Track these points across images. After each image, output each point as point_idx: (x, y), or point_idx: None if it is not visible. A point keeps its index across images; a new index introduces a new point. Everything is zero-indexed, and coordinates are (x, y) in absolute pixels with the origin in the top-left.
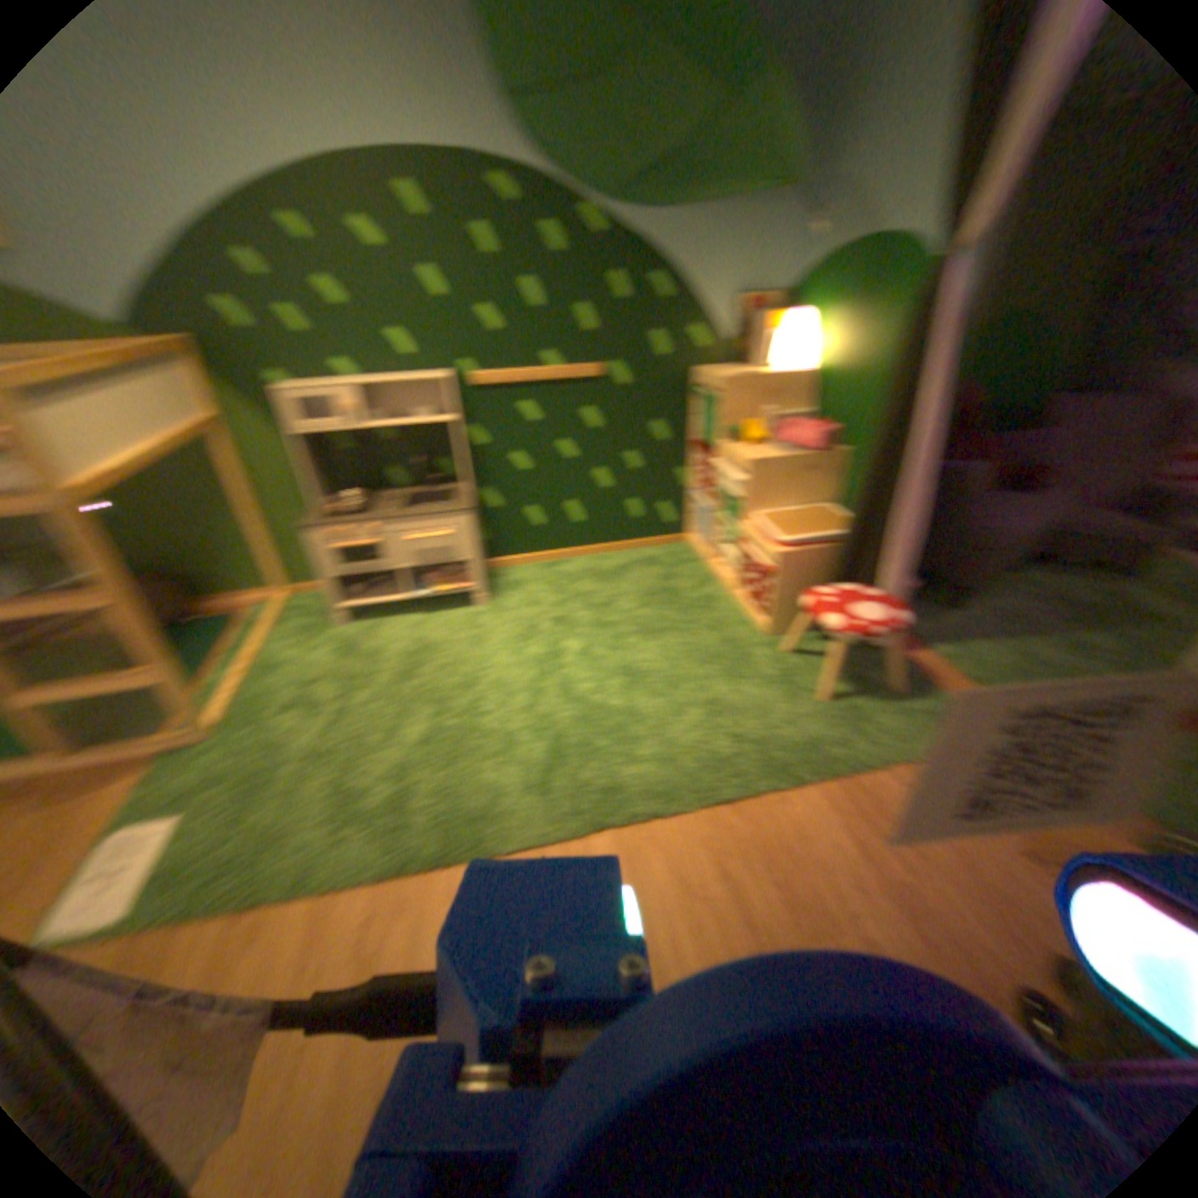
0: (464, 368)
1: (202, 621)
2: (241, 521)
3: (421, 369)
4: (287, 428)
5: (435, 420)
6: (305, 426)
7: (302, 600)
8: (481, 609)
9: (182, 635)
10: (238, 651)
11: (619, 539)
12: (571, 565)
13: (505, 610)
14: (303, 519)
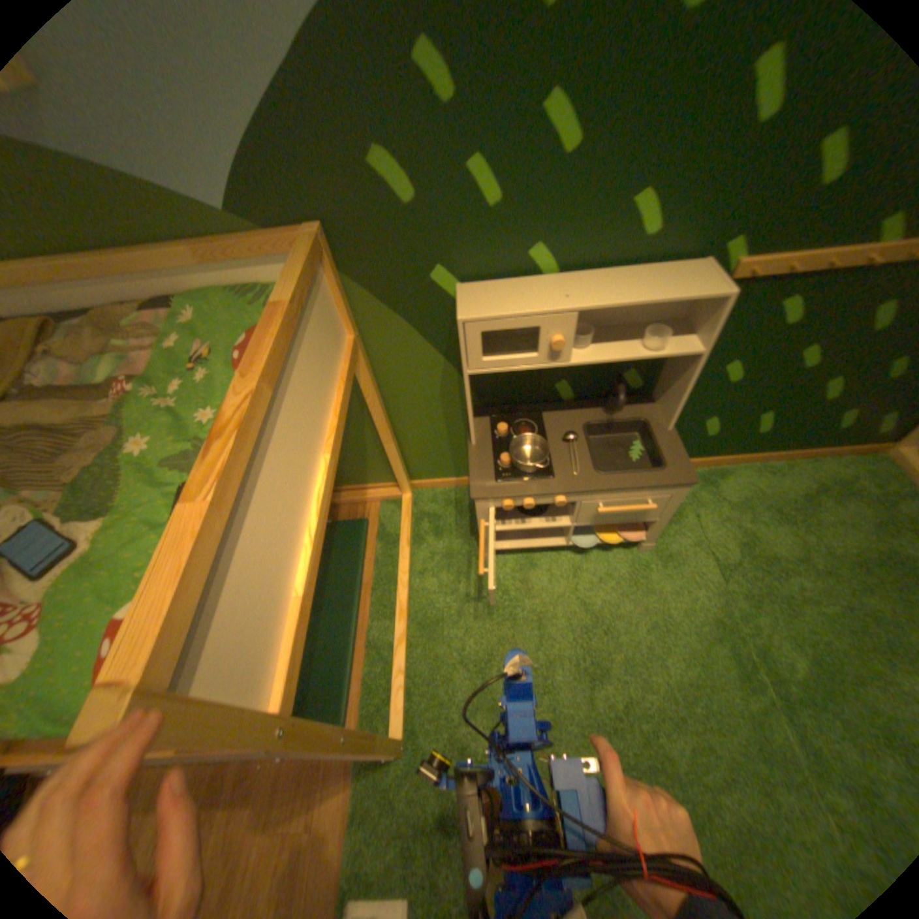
0: (741, 254)
1: (346, 528)
2: (385, 439)
3: (673, 261)
4: (473, 368)
5: (684, 354)
6: (497, 366)
7: (436, 504)
8: (651, 558)
9: (333, 550)
10: (399, 598)
11: (806, 451)
12: (742, 485)
13: (682, 567)
14: (479, 481)
